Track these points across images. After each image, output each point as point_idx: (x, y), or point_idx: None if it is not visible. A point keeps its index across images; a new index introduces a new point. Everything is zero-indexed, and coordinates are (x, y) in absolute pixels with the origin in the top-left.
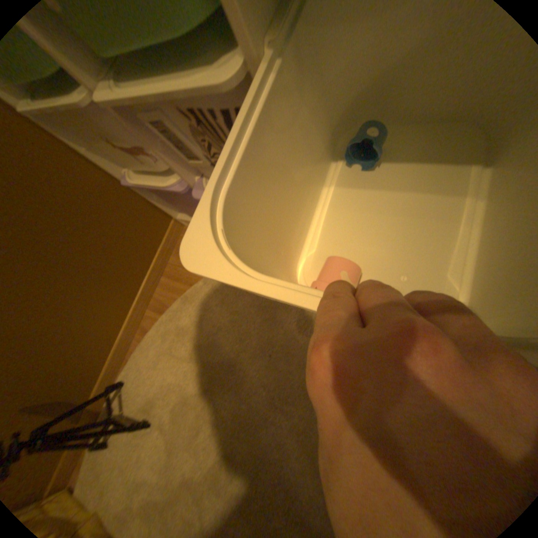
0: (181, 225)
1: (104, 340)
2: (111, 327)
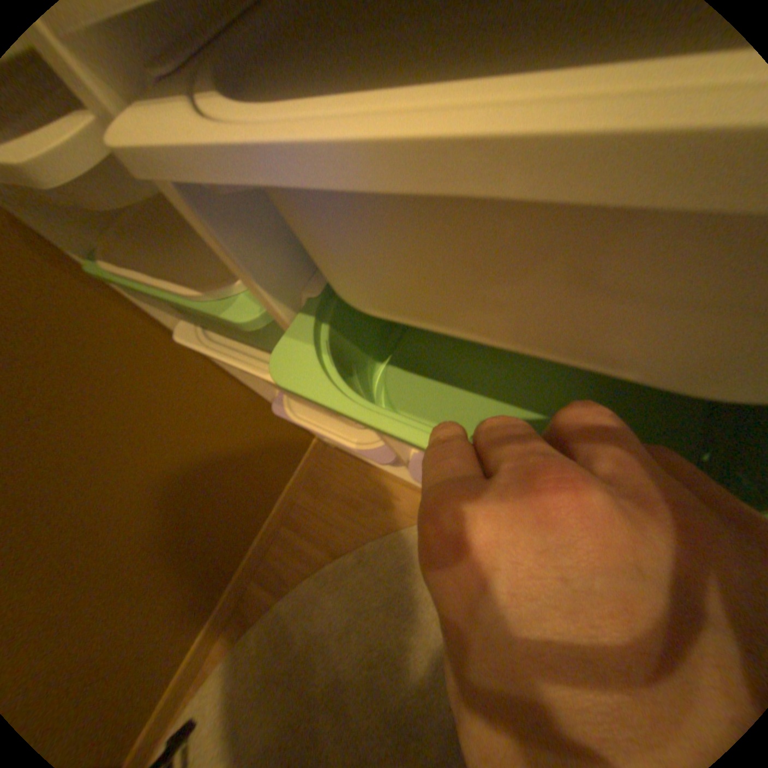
0: (325, 444)
1: (183, 640)
2: (197, 617)
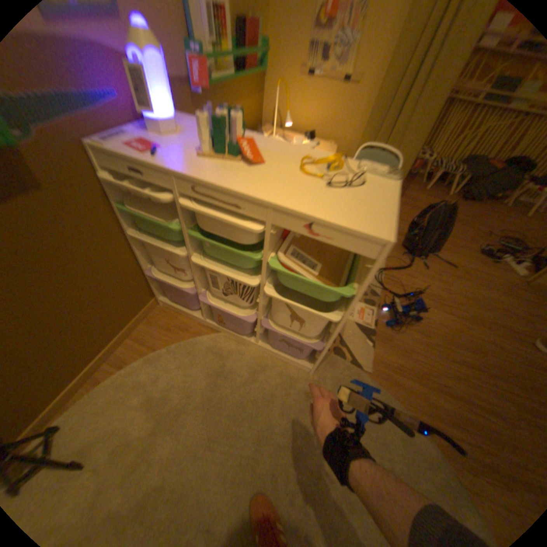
0: (158, 303)
1: (65, 380)
2: (76, 369)
